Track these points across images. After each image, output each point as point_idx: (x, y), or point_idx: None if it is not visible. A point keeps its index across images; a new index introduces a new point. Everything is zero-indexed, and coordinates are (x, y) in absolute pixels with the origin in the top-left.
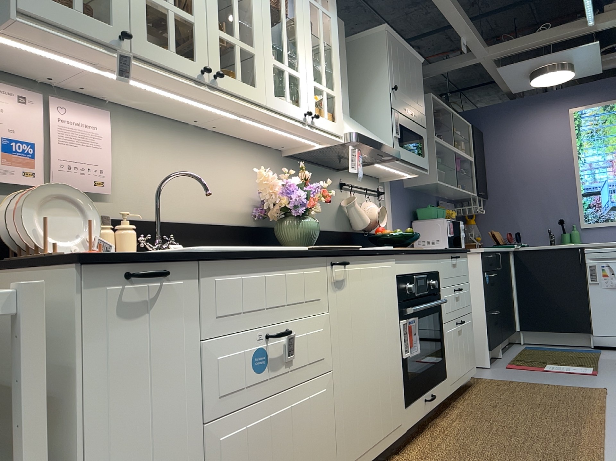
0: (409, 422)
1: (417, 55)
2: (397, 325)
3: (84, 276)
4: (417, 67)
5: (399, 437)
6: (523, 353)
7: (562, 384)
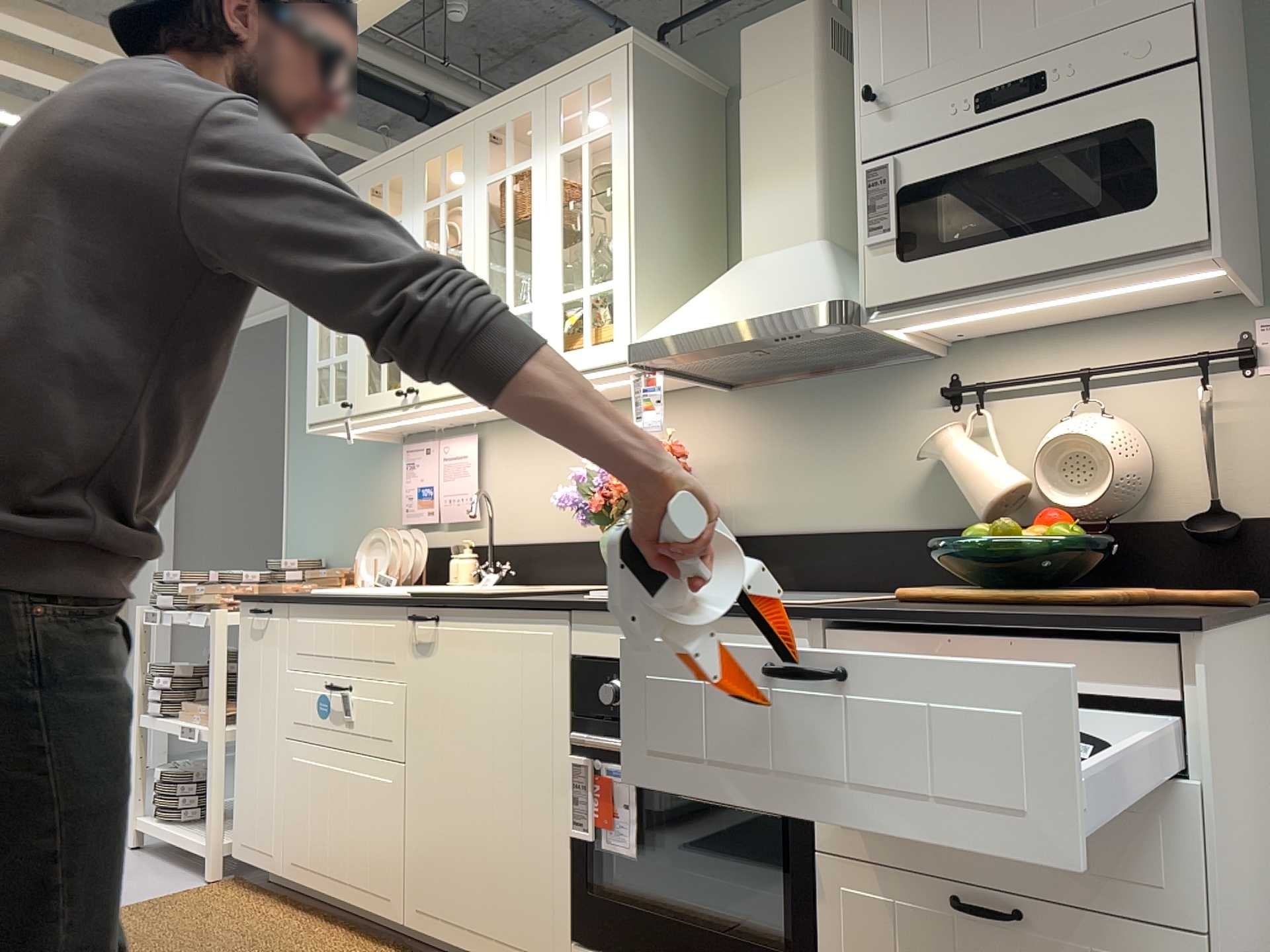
0: None
1: None
2: (558, 759)
3: (243, 608)
4: None
5: None
6: None
7: None
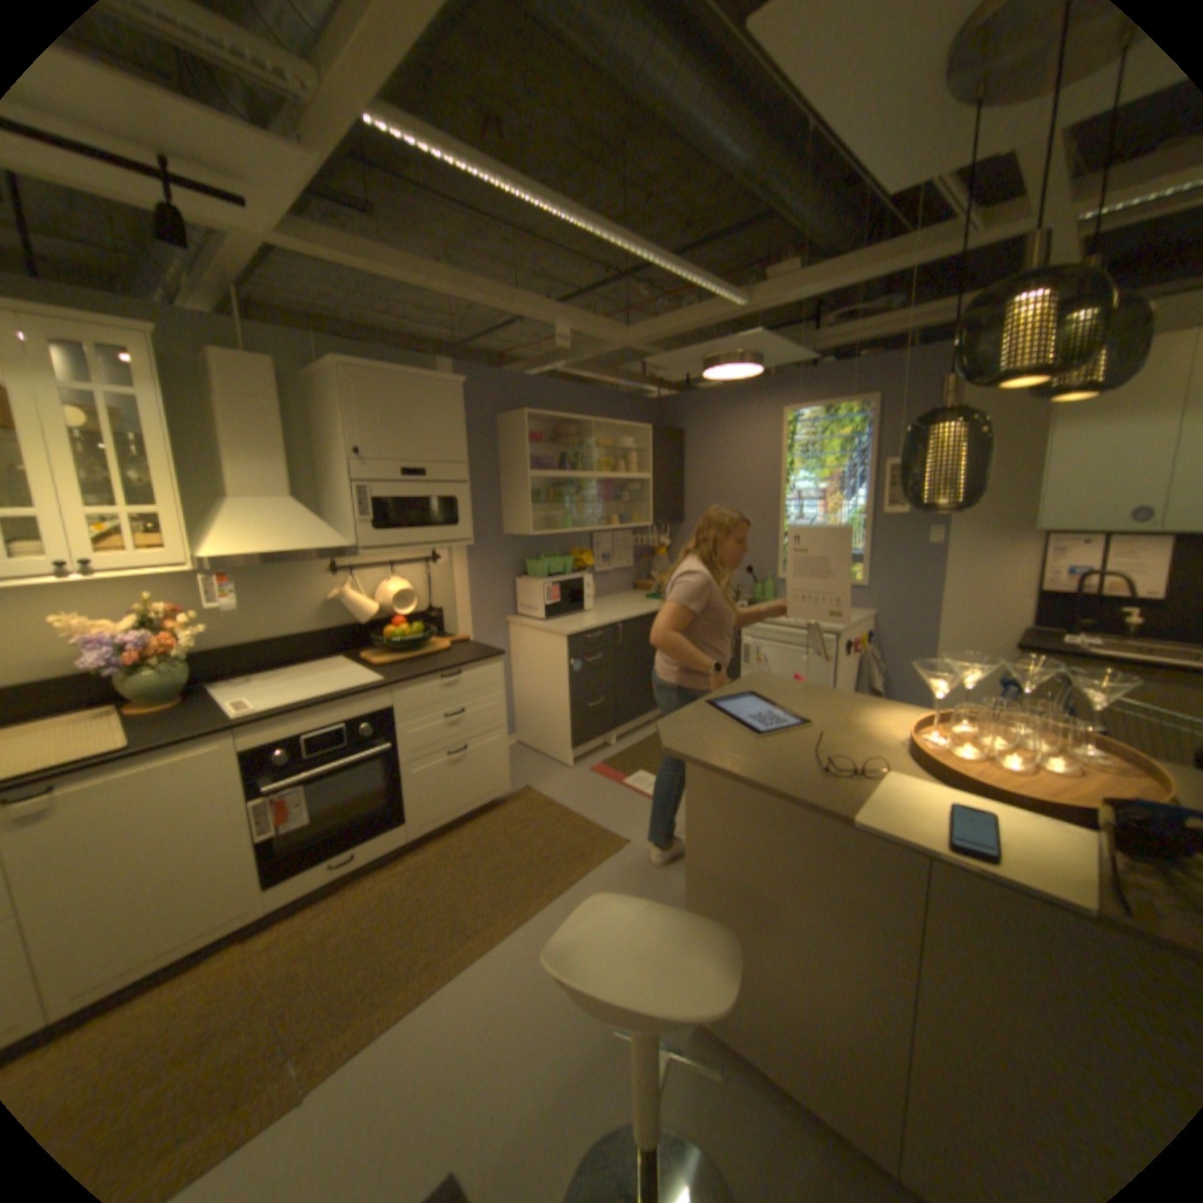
0: (273, 905)
1: (441, 377)
2: (234, 812)
3: None
4: (441, 396)
5: (242, 927)
6: (645, 742)
7: (597, 823)
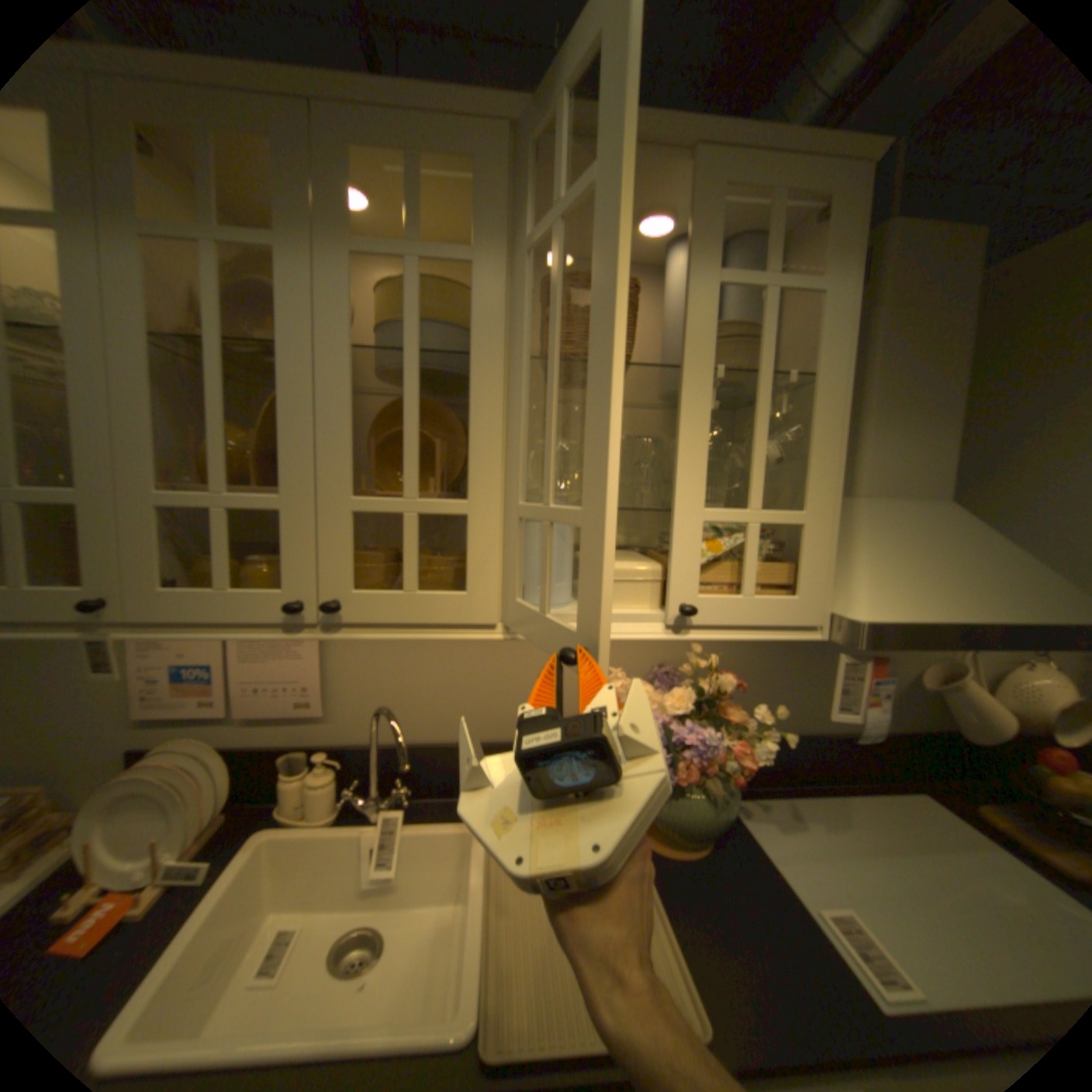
0: None
1: None
2: None
3: None
4: None
5: None
6: None
7: None
